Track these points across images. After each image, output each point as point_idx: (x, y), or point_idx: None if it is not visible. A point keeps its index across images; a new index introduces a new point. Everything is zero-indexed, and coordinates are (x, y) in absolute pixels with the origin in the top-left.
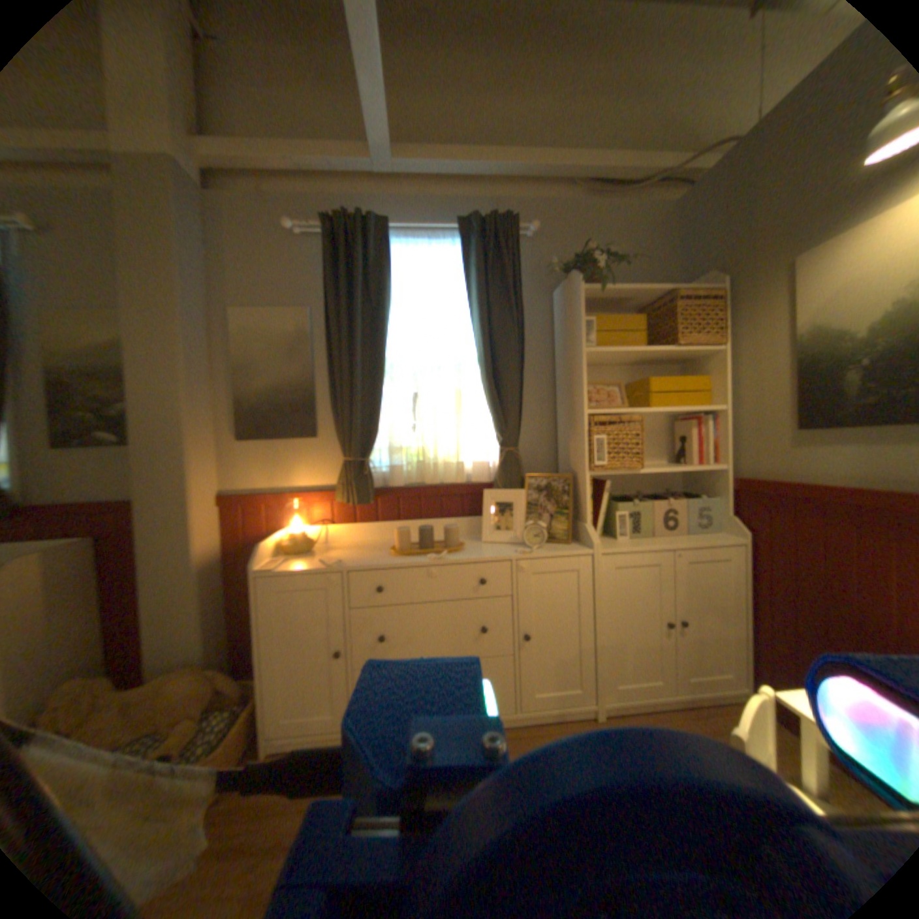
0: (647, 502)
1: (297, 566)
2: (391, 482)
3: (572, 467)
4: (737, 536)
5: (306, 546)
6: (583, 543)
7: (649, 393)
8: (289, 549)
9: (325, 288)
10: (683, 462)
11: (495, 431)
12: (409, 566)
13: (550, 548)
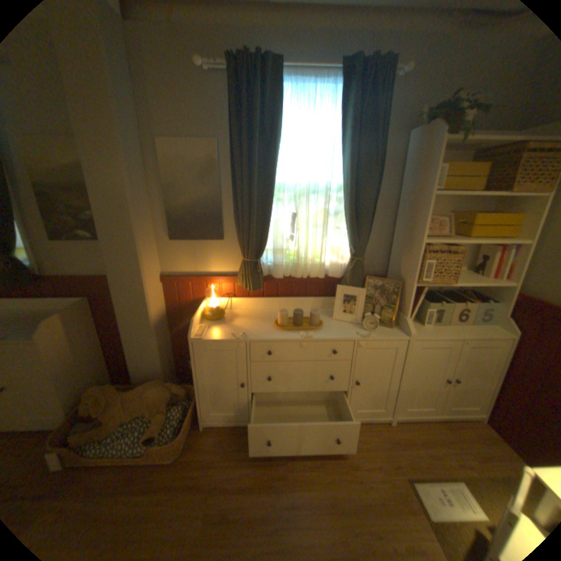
0: (450, 302)
1: (216, 335)
2: (273, 274)
3: (401, 274)
4: (509, 332)
5: (219, 316)
6: (401, 328)
7: (472, 225)
8: (208, 318)
9: (229, 124)
10: (481, 274)
11: (348, 241)
12: (287, 341)
13: (380, 331)
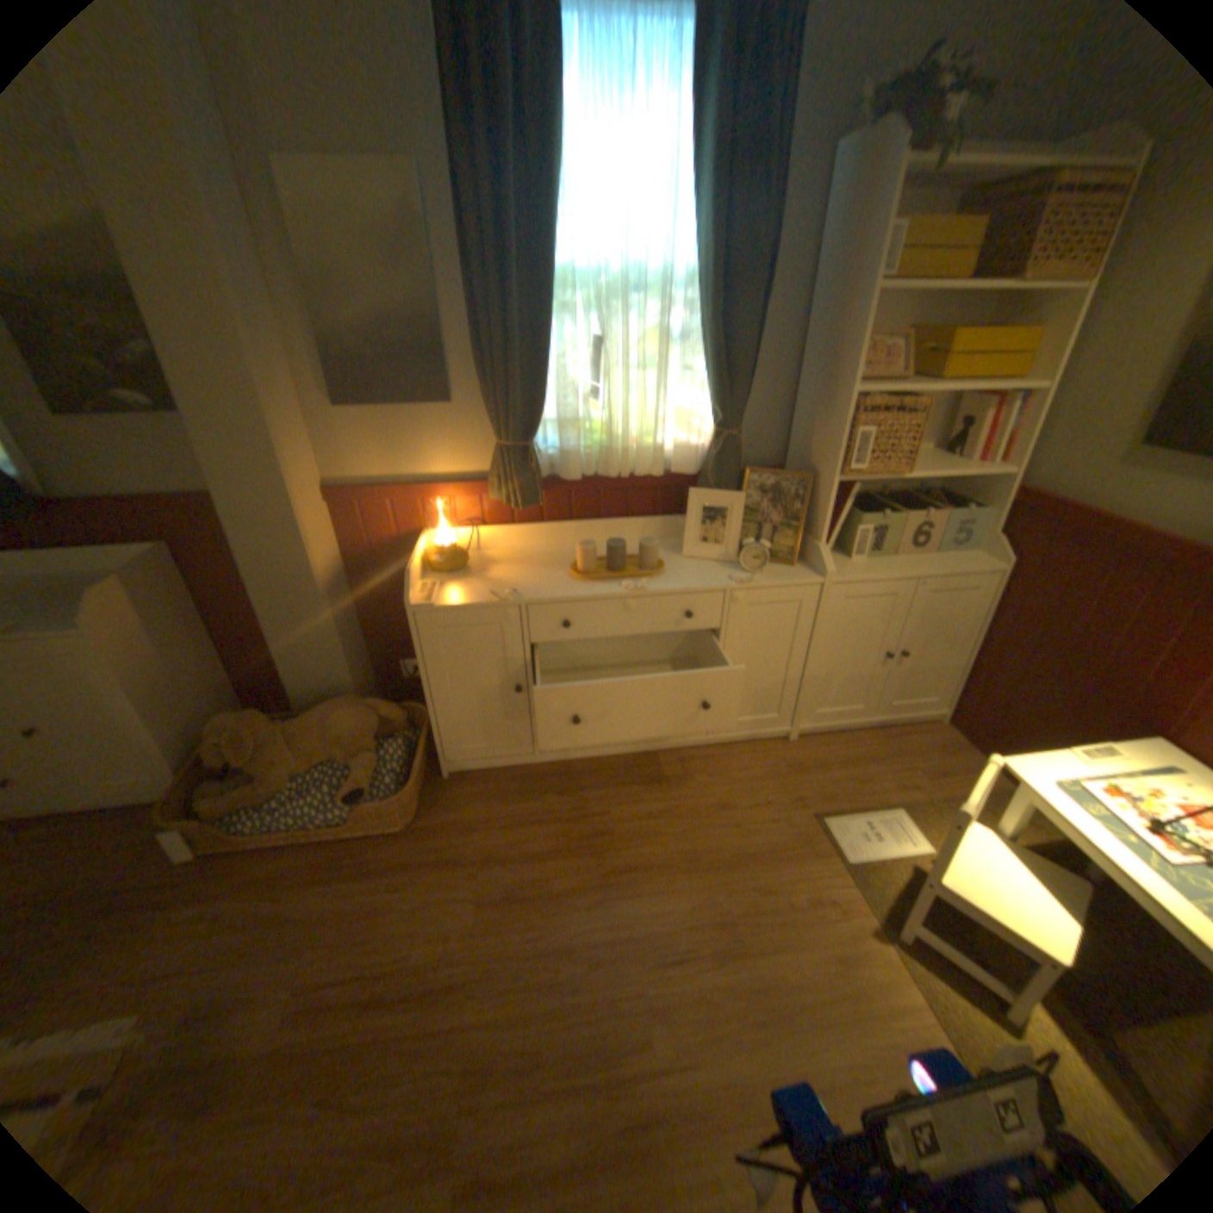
0: (898, 512)
1: (459, 598)
2: (560, 473)
3: (811, 462)
4: (996, 559)
5: (458, 564)
6: (809, 565)
7: (946, 355)
8: (437, 568)
9: (445, 124)
10: (957, 455)
11: (708, 398)
12: (599, 599)
13: (770, 572)
